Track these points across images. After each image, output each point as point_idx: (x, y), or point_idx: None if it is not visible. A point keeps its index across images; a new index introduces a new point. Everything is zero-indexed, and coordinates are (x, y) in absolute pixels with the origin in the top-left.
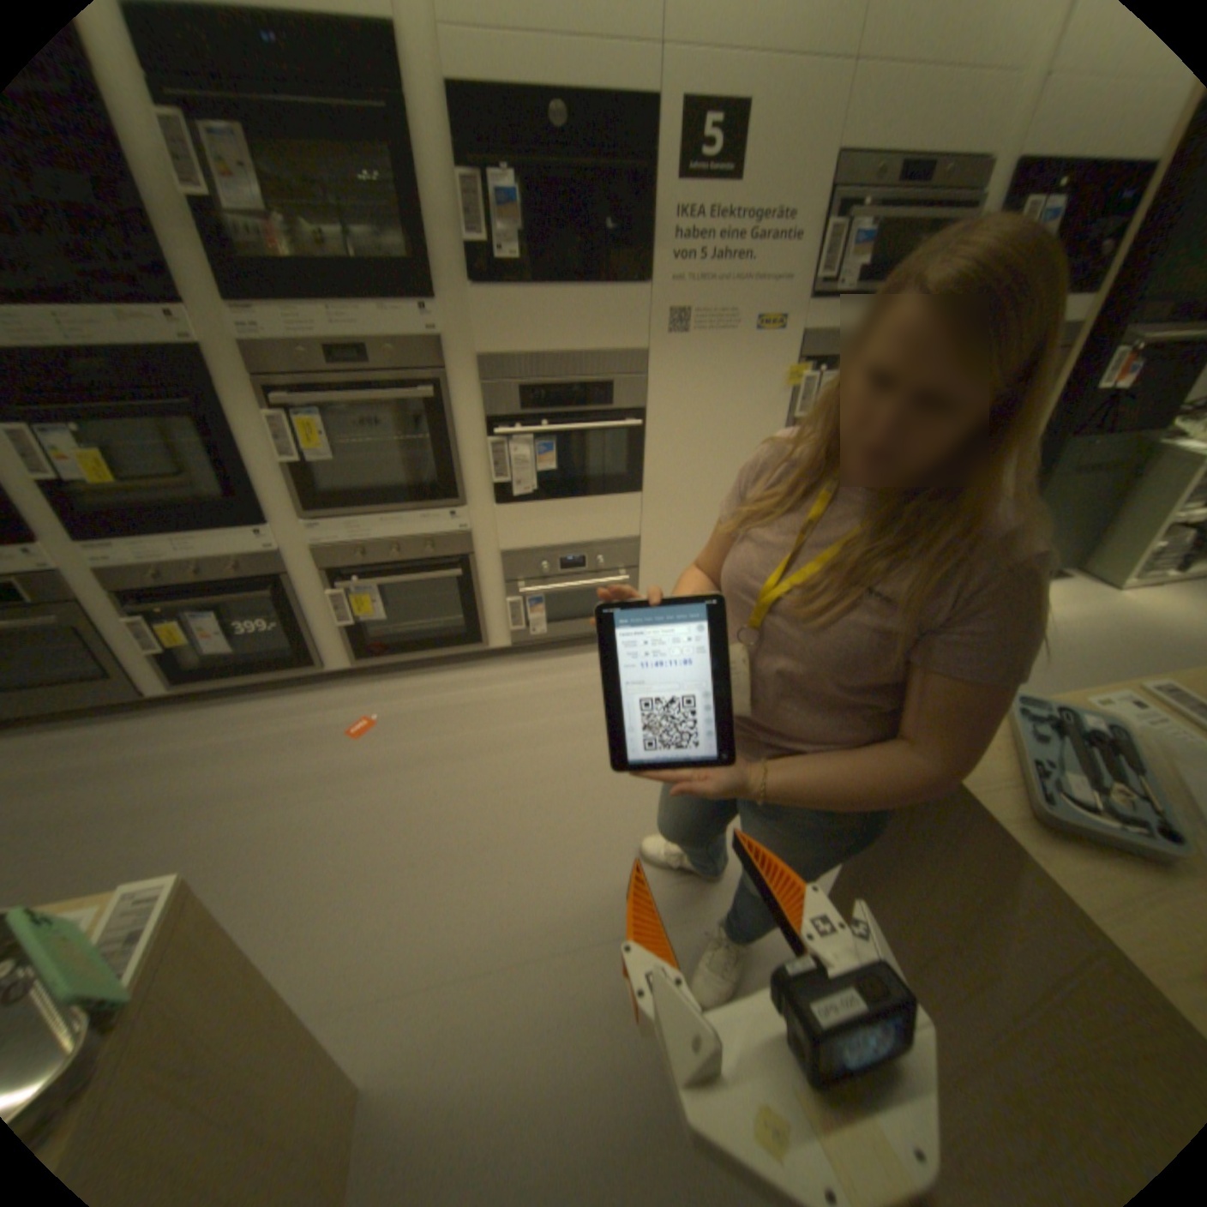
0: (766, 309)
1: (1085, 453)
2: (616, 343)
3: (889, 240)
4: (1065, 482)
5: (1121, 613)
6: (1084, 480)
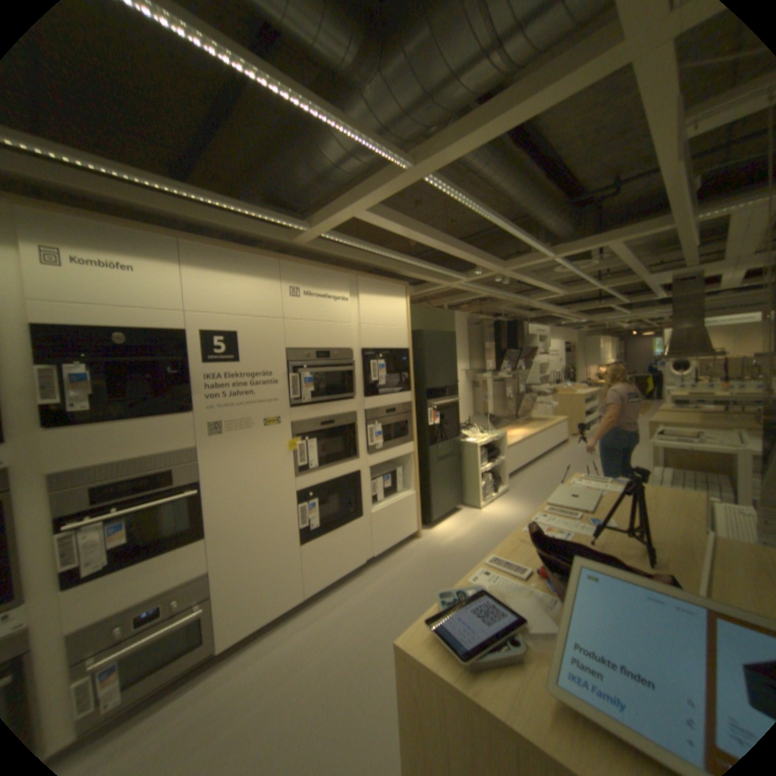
0: (267, 415)
1: (437, 451)
2: (171, 447)
3: (320, 379)
4: (436, 466)
5: (485, 521)
6: (443, 463)
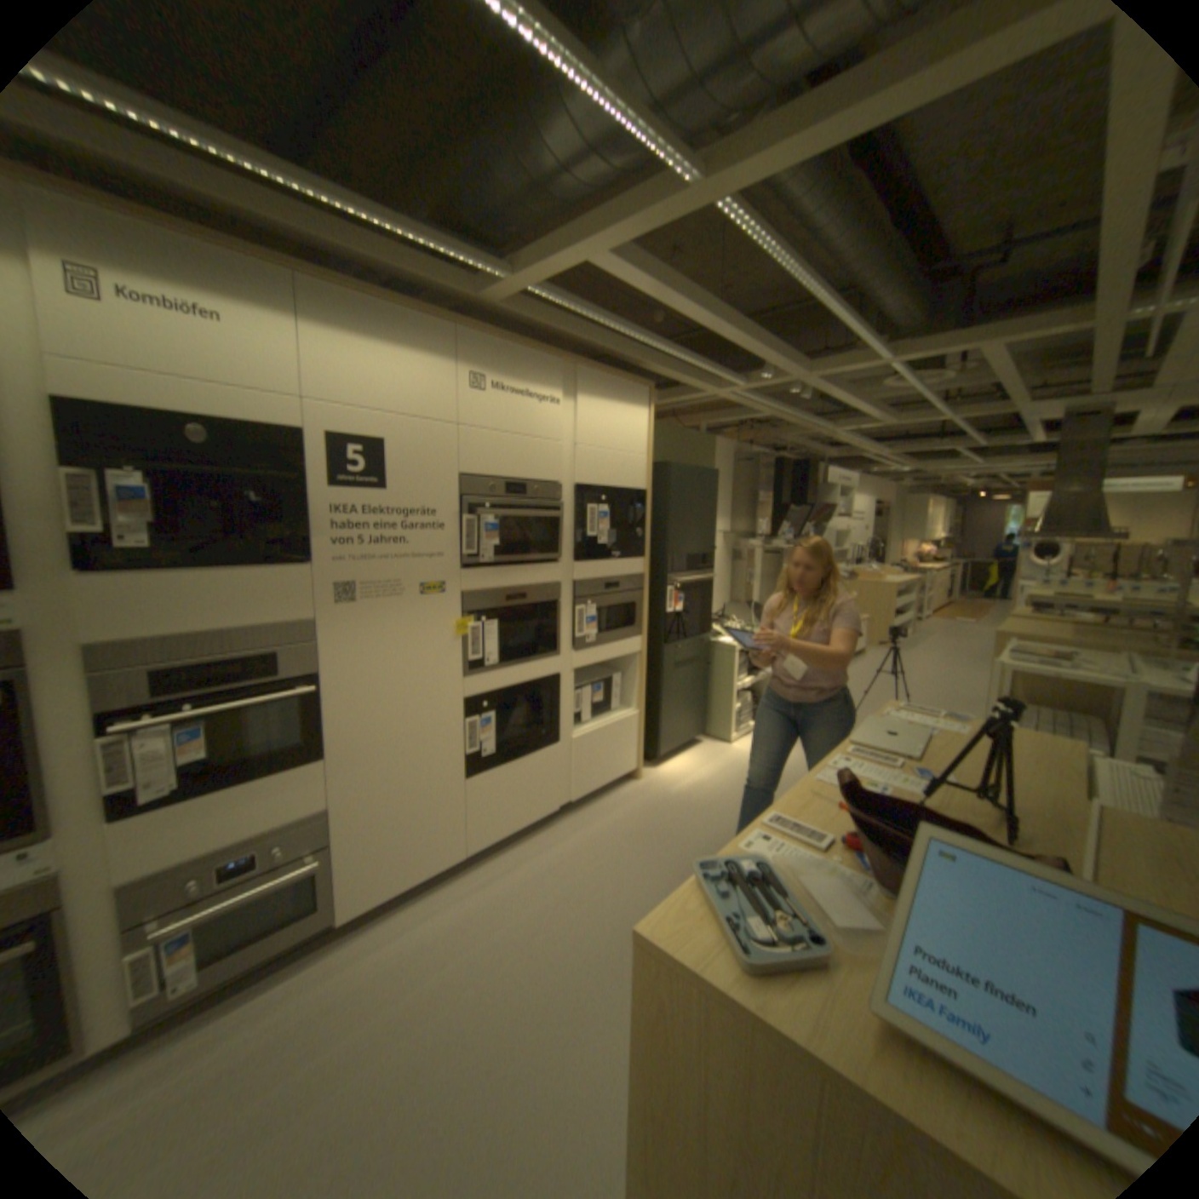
0: (425, 579)
1: (674, 654)
2: (277, 617)
3: (508, 529)
4: (671, 676)
5: (736, 761)
6: (681, 672)
